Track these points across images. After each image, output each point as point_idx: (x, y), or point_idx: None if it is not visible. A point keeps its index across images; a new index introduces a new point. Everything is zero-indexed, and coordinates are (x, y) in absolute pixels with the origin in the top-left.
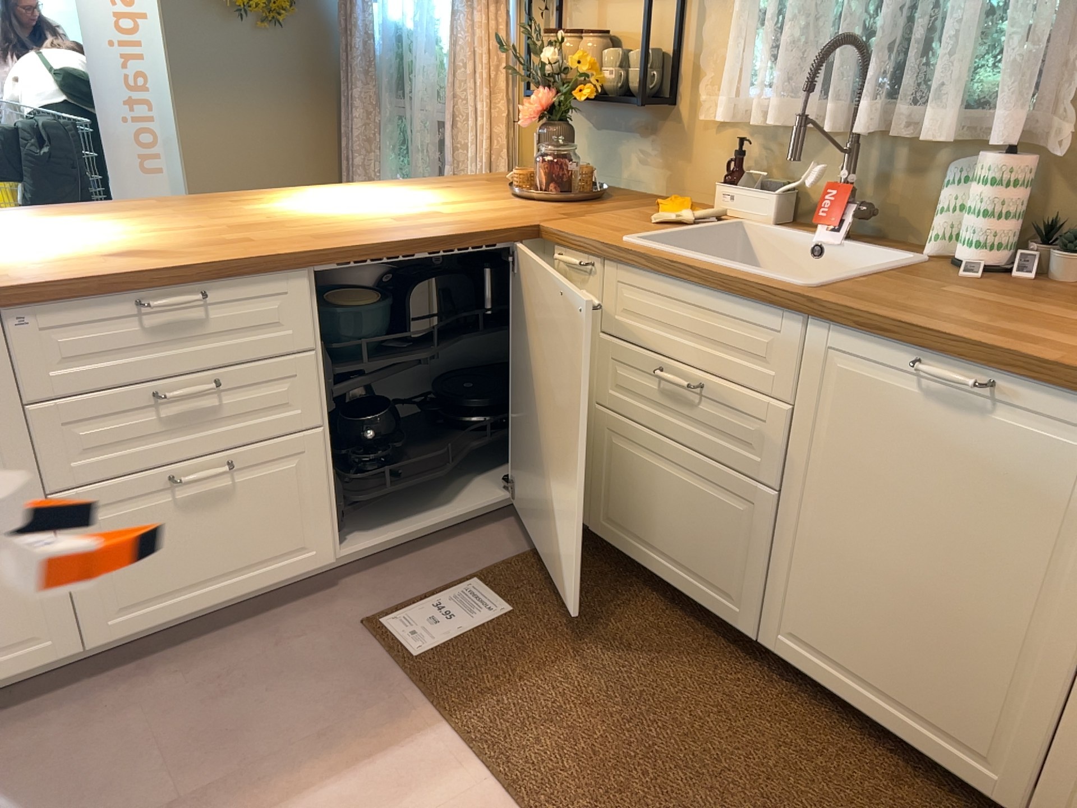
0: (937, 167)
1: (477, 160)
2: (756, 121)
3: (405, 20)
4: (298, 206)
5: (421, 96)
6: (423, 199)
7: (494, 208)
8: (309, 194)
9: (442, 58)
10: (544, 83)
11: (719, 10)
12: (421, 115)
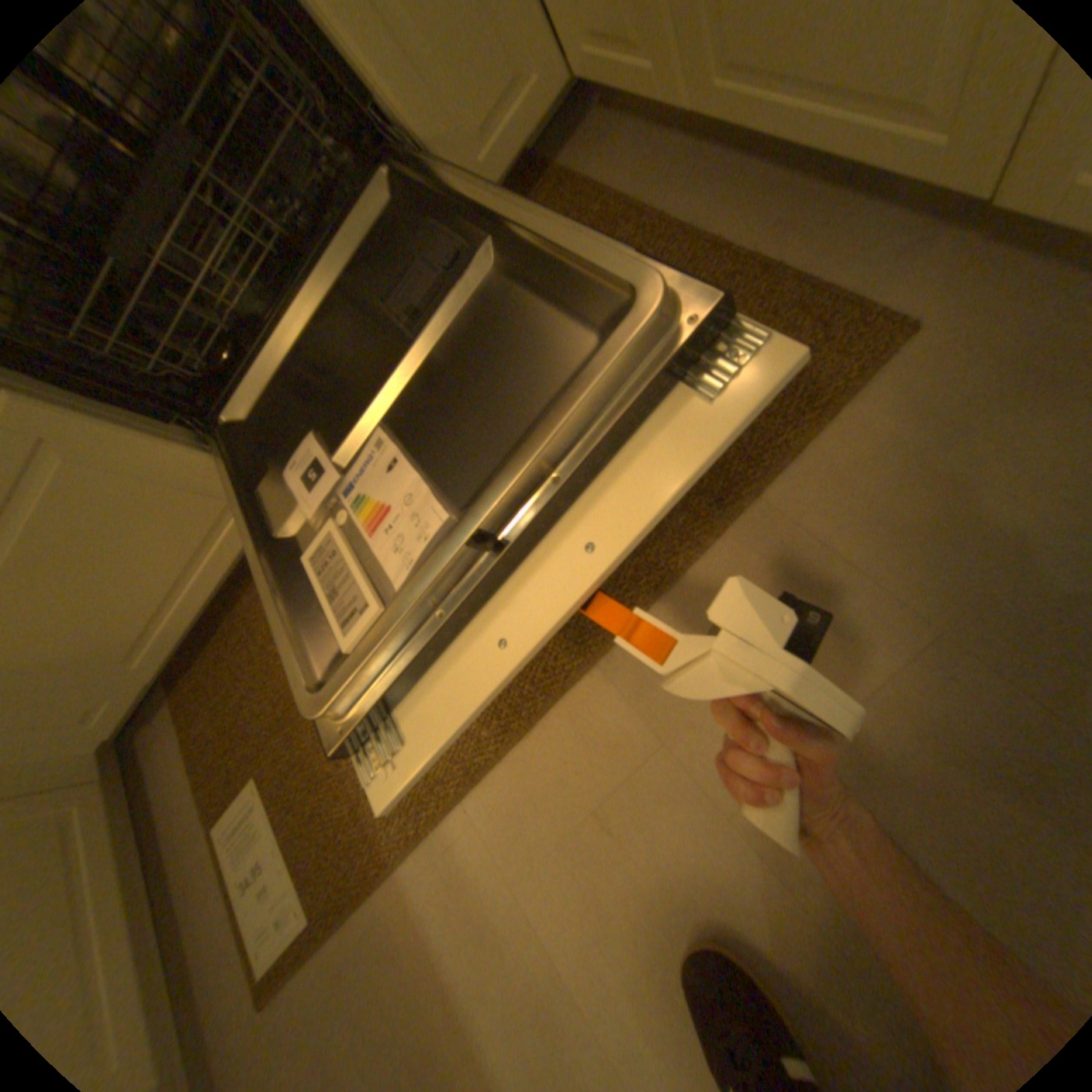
0: None
1: None
2: None
3: None
4: None
5: None
6: None
7: None
8: None
9: None
10: None
11: None
12: None
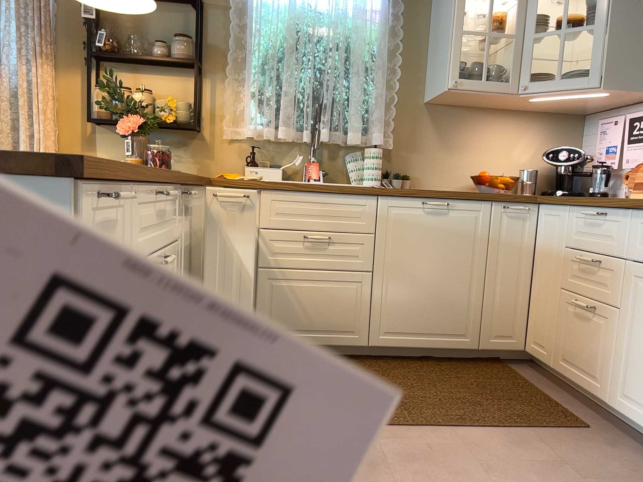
0: (342, 155)
1: None
2: (261, 138)
3: None
4: None
5: None
6: None
7: None
8: None
9: None
10: (137, 112)
11: (231, 88)
12: None
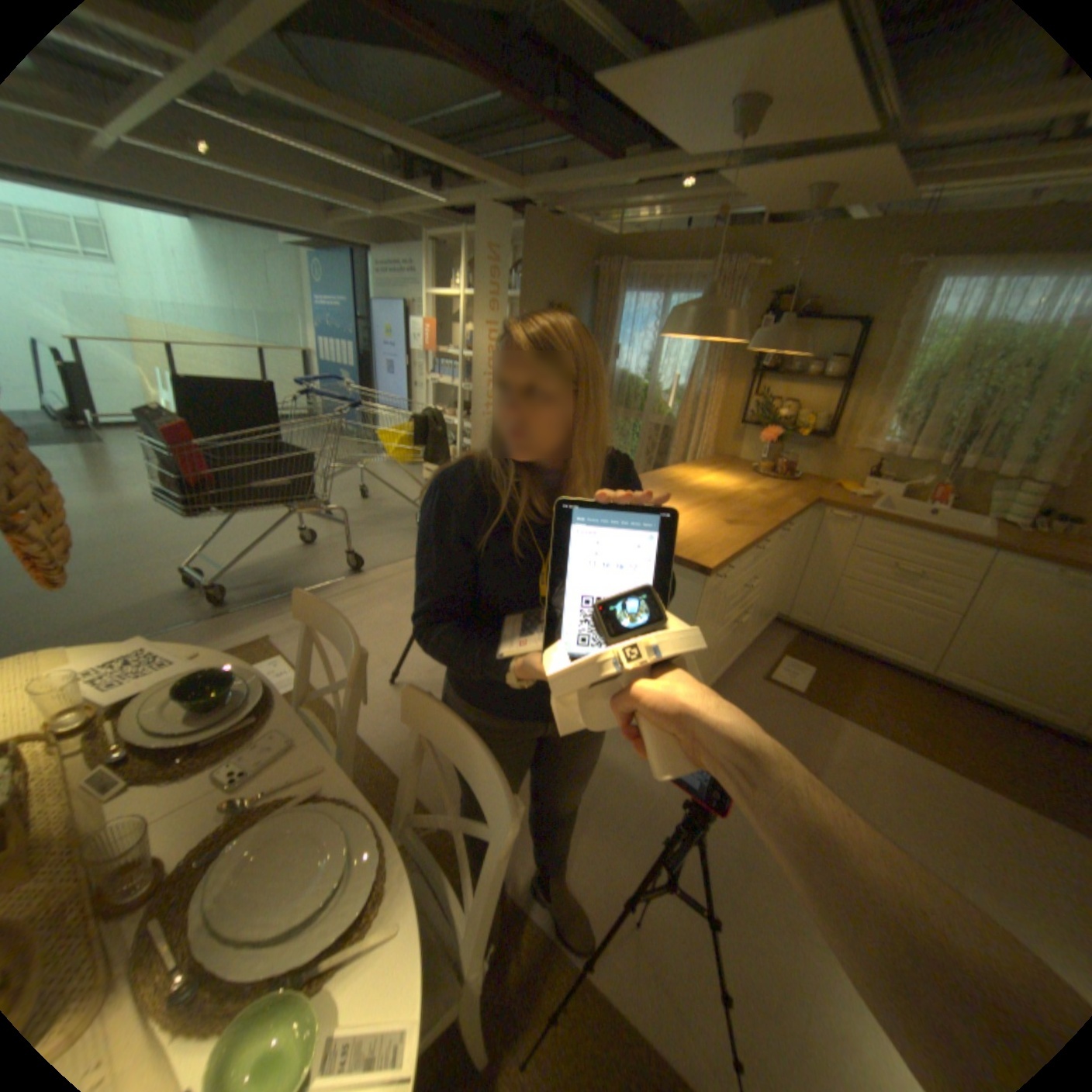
0: (989, 481)
1: (698, 449)
2: (893, 452)
3: (638, 371)
4: (701, 485)
5: (654, 412)
6: (735, 479)
7: (776, 485)
8: (682, 475)
9: (668, 394)
10: (778, 424)
11: (875, 402)
12: (652, 421)
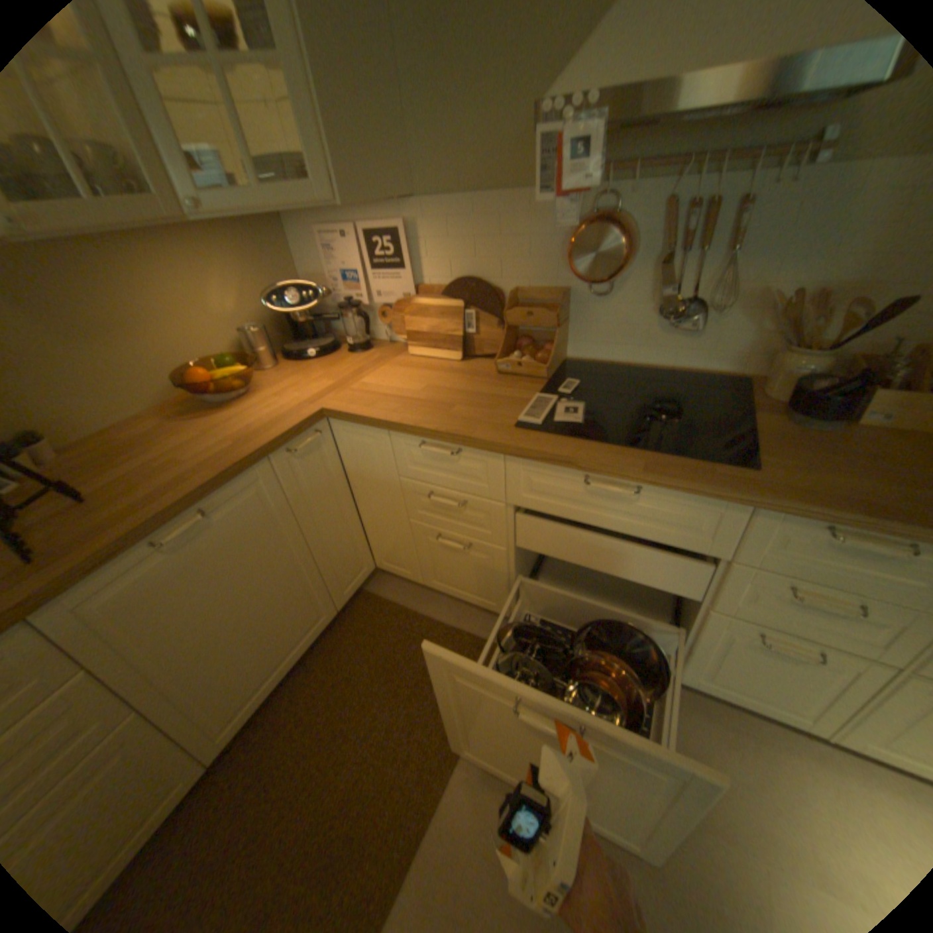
0: None
1: None
2: None
3: None
4: None
5: None
6: None
7: None
8: None
9: None
10: None
11: None
12: None
